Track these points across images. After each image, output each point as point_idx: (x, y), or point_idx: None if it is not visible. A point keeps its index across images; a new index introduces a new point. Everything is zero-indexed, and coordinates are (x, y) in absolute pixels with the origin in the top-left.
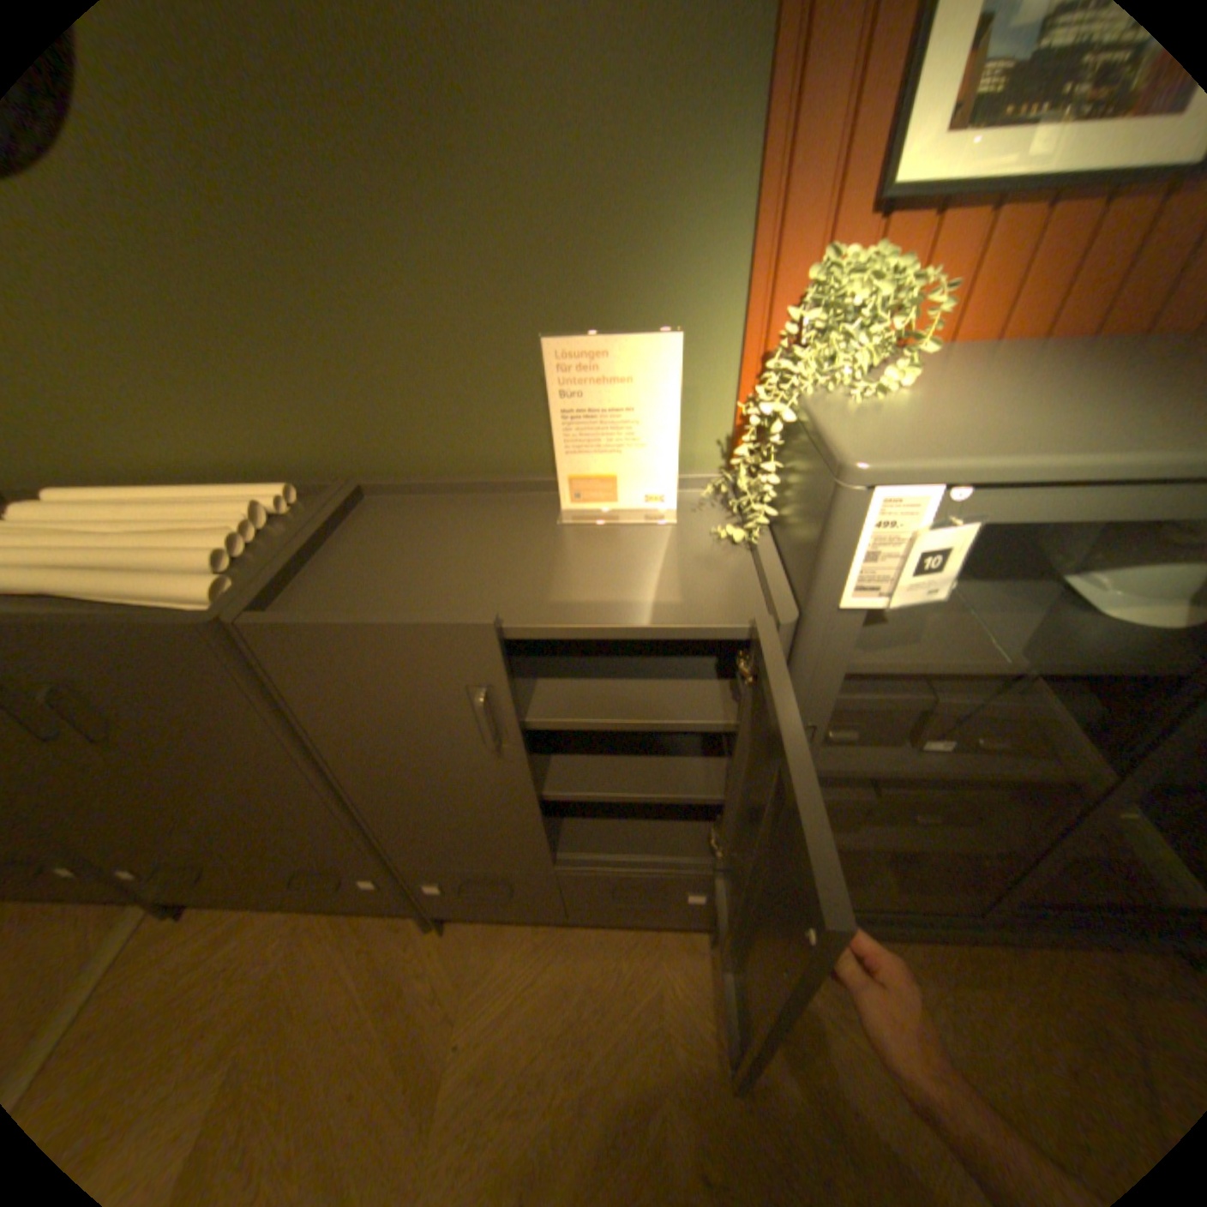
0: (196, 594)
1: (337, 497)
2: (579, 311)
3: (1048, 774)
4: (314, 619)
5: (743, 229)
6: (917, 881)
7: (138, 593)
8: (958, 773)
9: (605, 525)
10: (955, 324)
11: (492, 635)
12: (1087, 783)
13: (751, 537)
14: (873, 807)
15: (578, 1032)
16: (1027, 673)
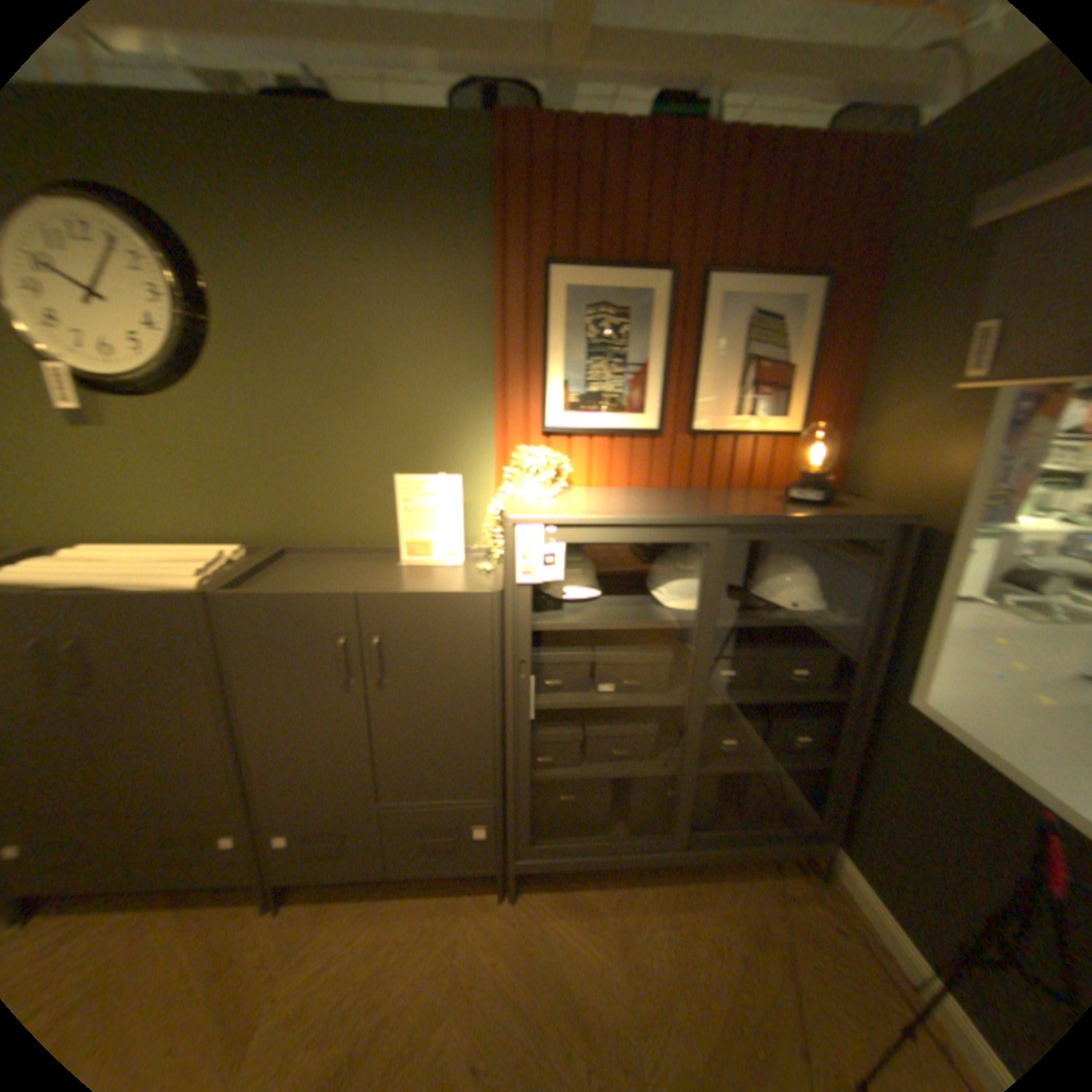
0: (187, 585)
1: (269, 553)
2: (416, 467)
3: (662, 701)
4: (257, 592)
5: (489, 439)
6: (633, 820)
7: (151, 585)
8: (616, 703)
9: (424, 569)
10: (587, 481)
11: (352, 600)
12: (682, 705)
13: (494, 569)
14: (583, 742)
15: (382, 976)
16: (622, 629)
